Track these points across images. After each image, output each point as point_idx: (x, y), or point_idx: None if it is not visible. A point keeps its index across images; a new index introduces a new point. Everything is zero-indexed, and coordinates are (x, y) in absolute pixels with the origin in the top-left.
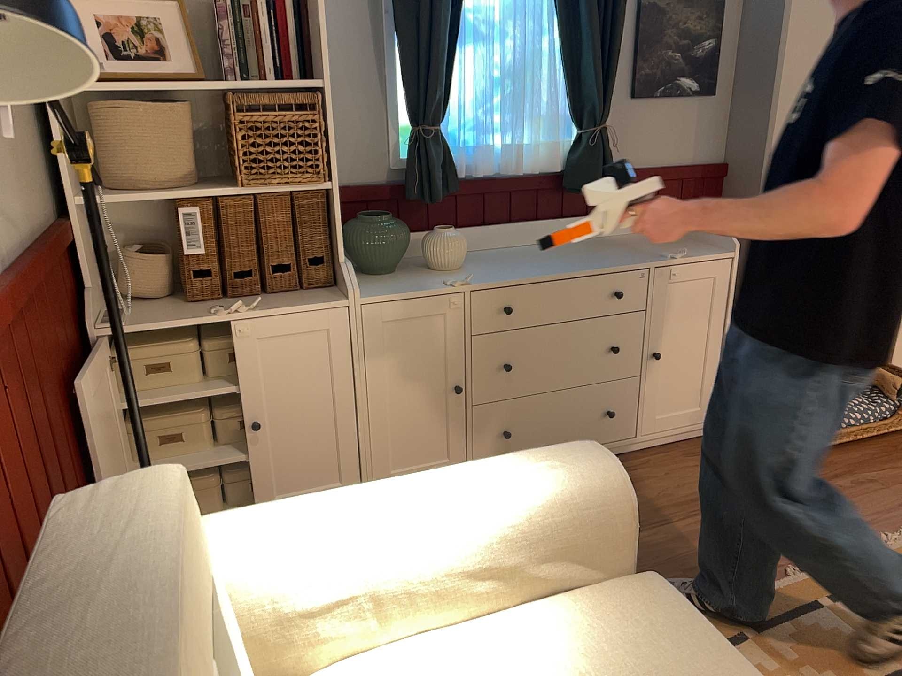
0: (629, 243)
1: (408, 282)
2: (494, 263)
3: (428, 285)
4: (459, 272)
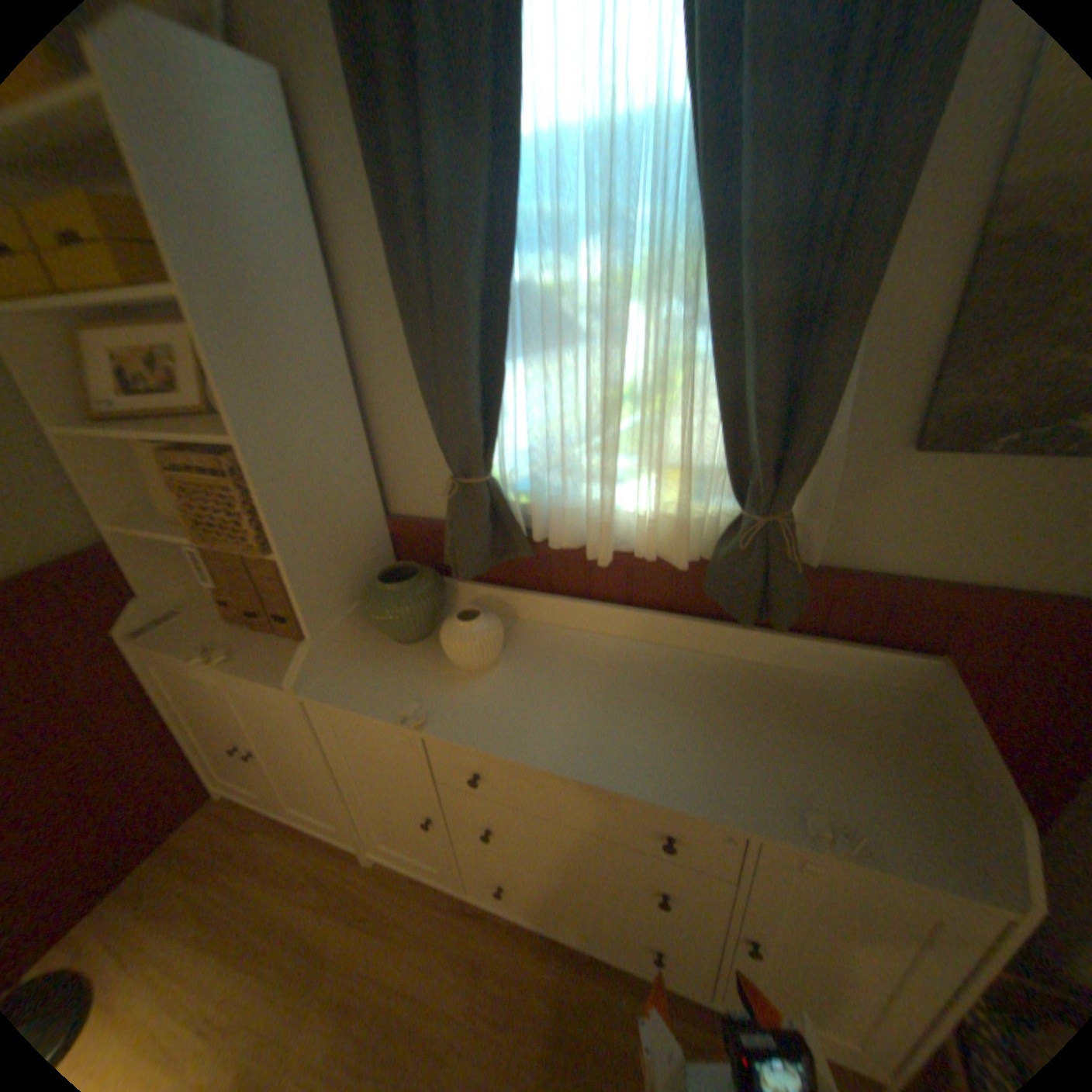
0: (810, 714)
1: (384, 681)
2: (532, 679)
3: (389, 700)
4: (467, 682)
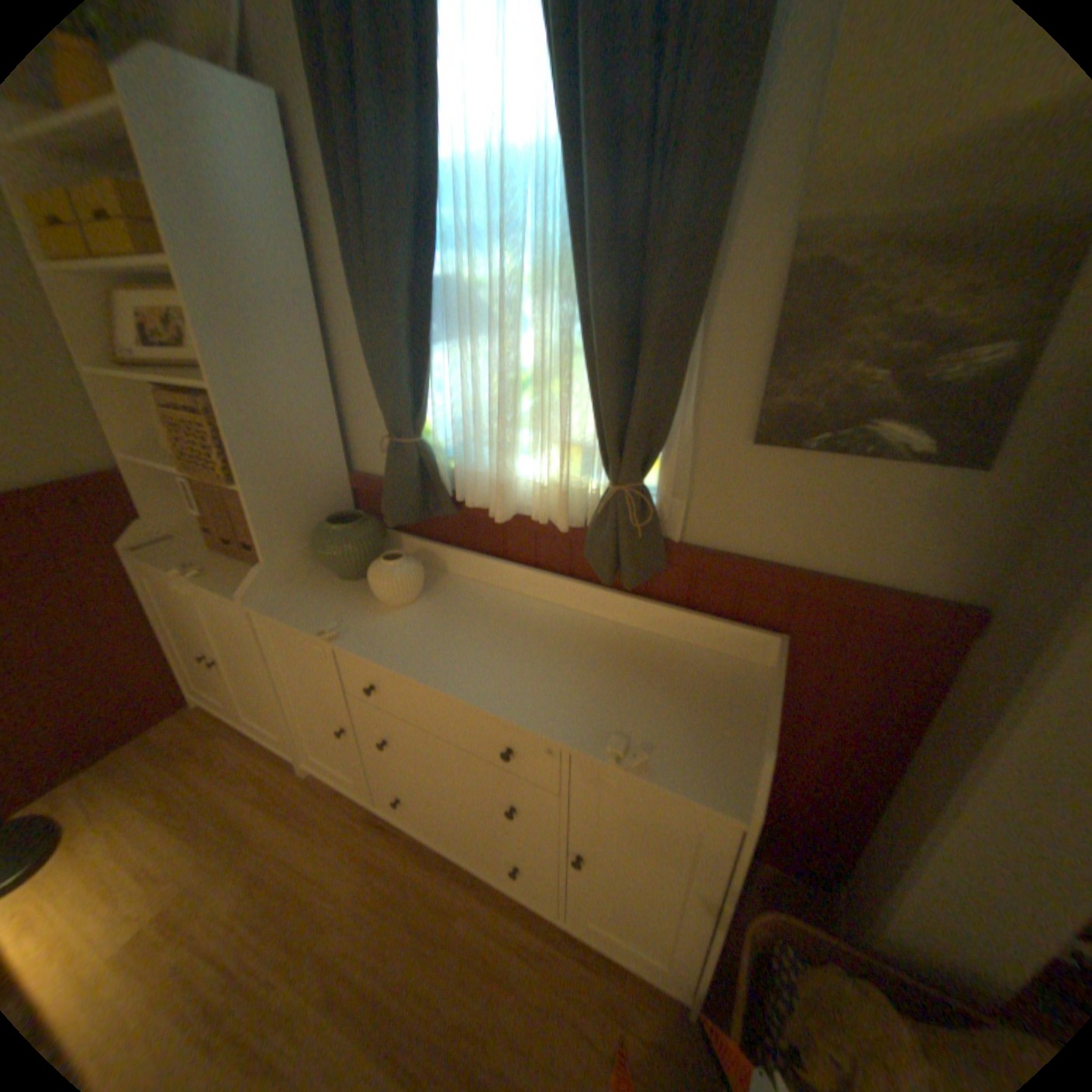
0: (658, 671)
1: (316, 605)
2: (437, 618)
3: (314, 619)
4: (383, 614)
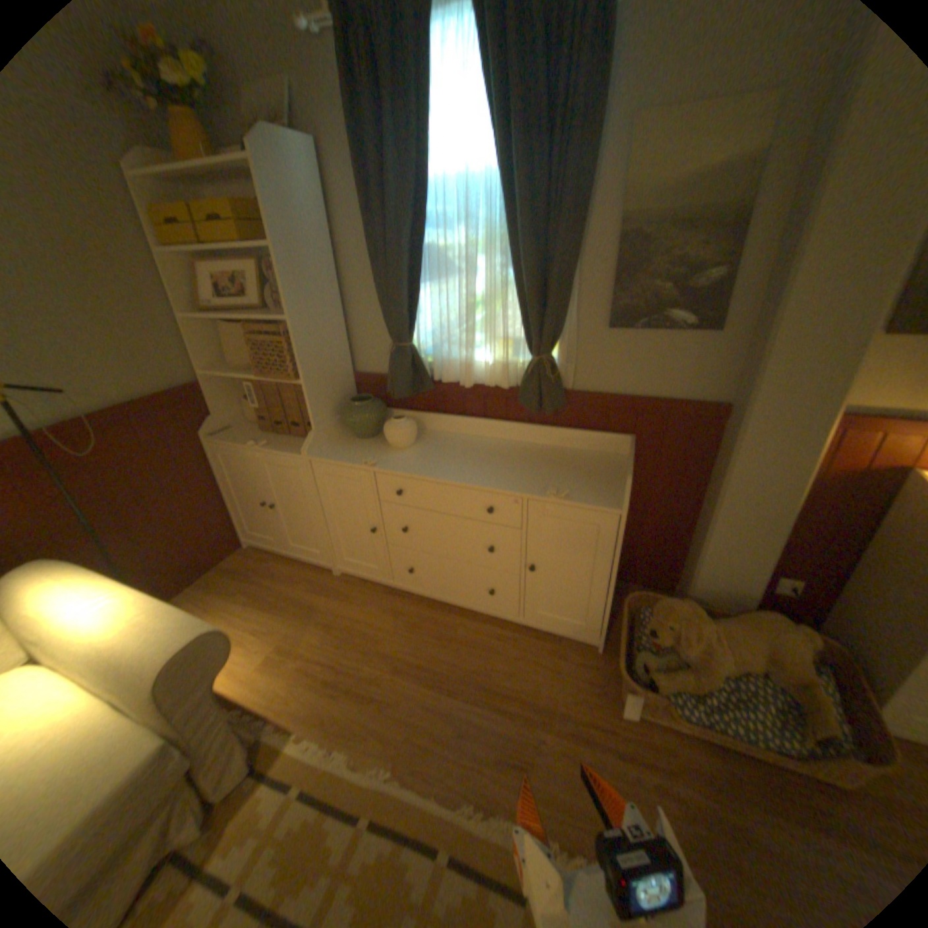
0: (565, 461)
1: (354, 451)
2: (431, 451)
3: (357, 458)
4: (397, 452)
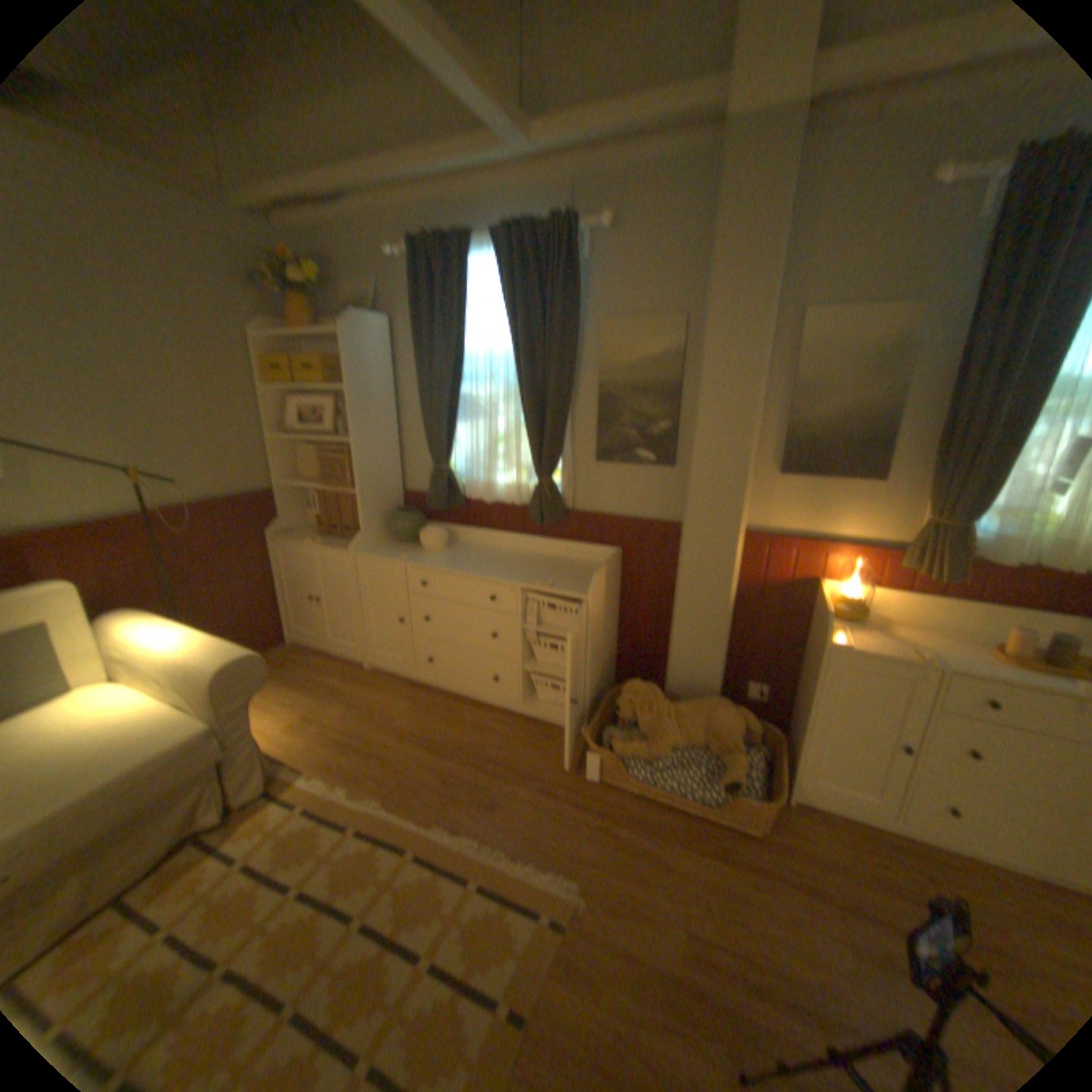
0: (562, 568)
1: (392, 553)
2: (456, 556)
3: (394, 557)
4: (428, 556)
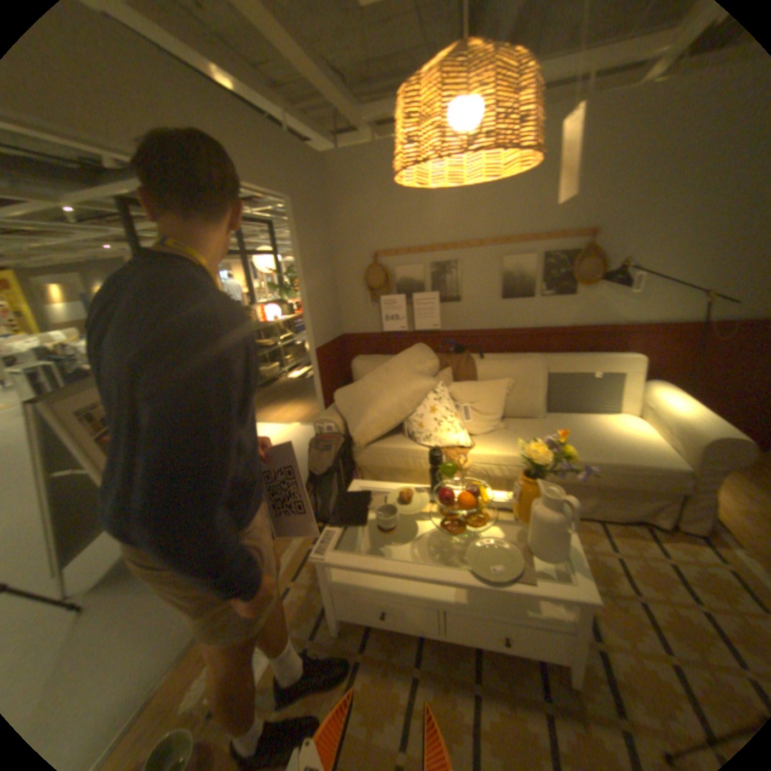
0: None
1: None
2: None
3: None
4: None
